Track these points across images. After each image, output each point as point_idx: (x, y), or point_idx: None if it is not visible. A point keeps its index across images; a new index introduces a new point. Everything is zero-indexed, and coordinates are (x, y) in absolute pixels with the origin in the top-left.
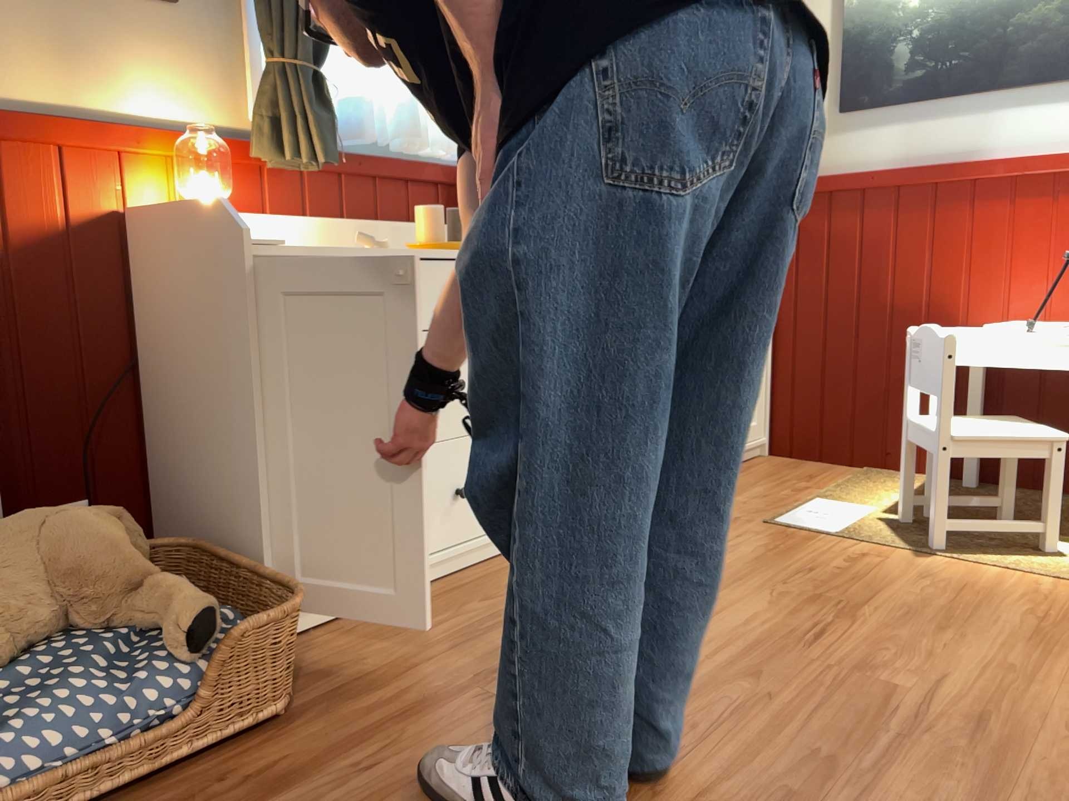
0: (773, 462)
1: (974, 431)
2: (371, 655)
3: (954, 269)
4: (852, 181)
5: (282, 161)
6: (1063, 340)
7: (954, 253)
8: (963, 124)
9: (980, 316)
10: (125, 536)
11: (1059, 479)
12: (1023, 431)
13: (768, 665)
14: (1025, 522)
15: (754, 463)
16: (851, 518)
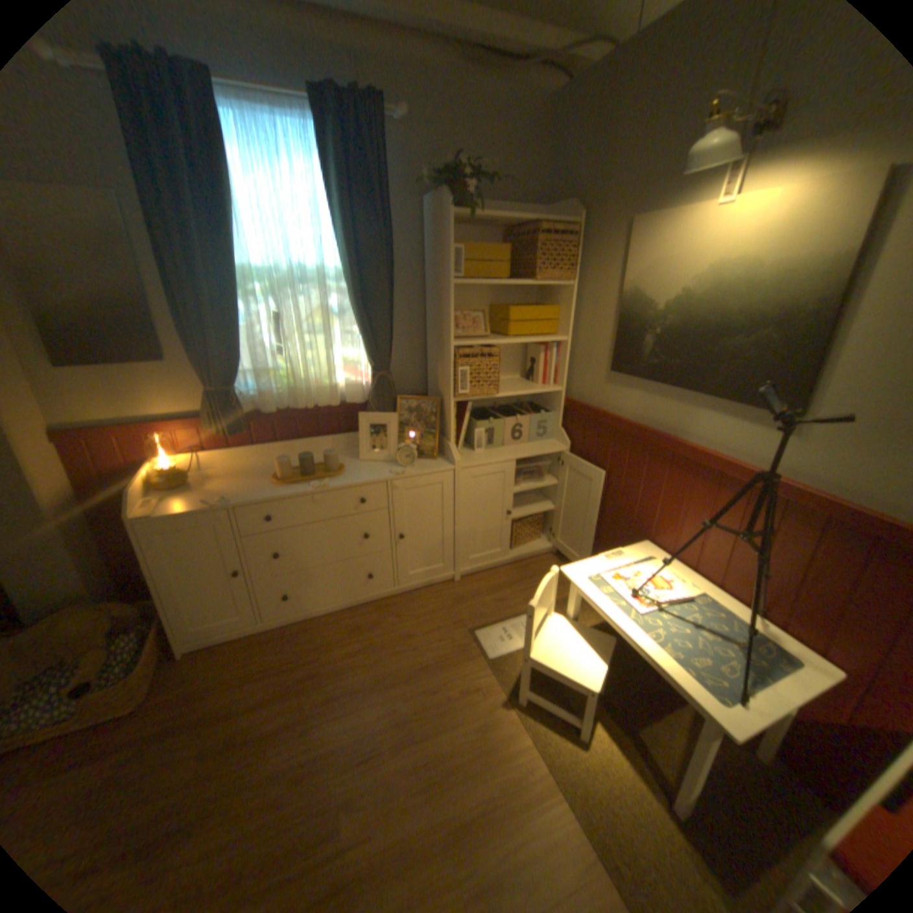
0: (550, 562)
1: (553, 655)
2: (200, 680)
3: (654, 503)
4: (609, 420)
5: (218, 431)
6: (642, 619)
7: (656, 494)
8: (678, 407)
9: (662, 541)
10: (102, 623)
11: (592, 710)
12: (581, 671)
13: (313, 776)
14: (573, 718)
15: (539, 560)
16: (516, 647)
